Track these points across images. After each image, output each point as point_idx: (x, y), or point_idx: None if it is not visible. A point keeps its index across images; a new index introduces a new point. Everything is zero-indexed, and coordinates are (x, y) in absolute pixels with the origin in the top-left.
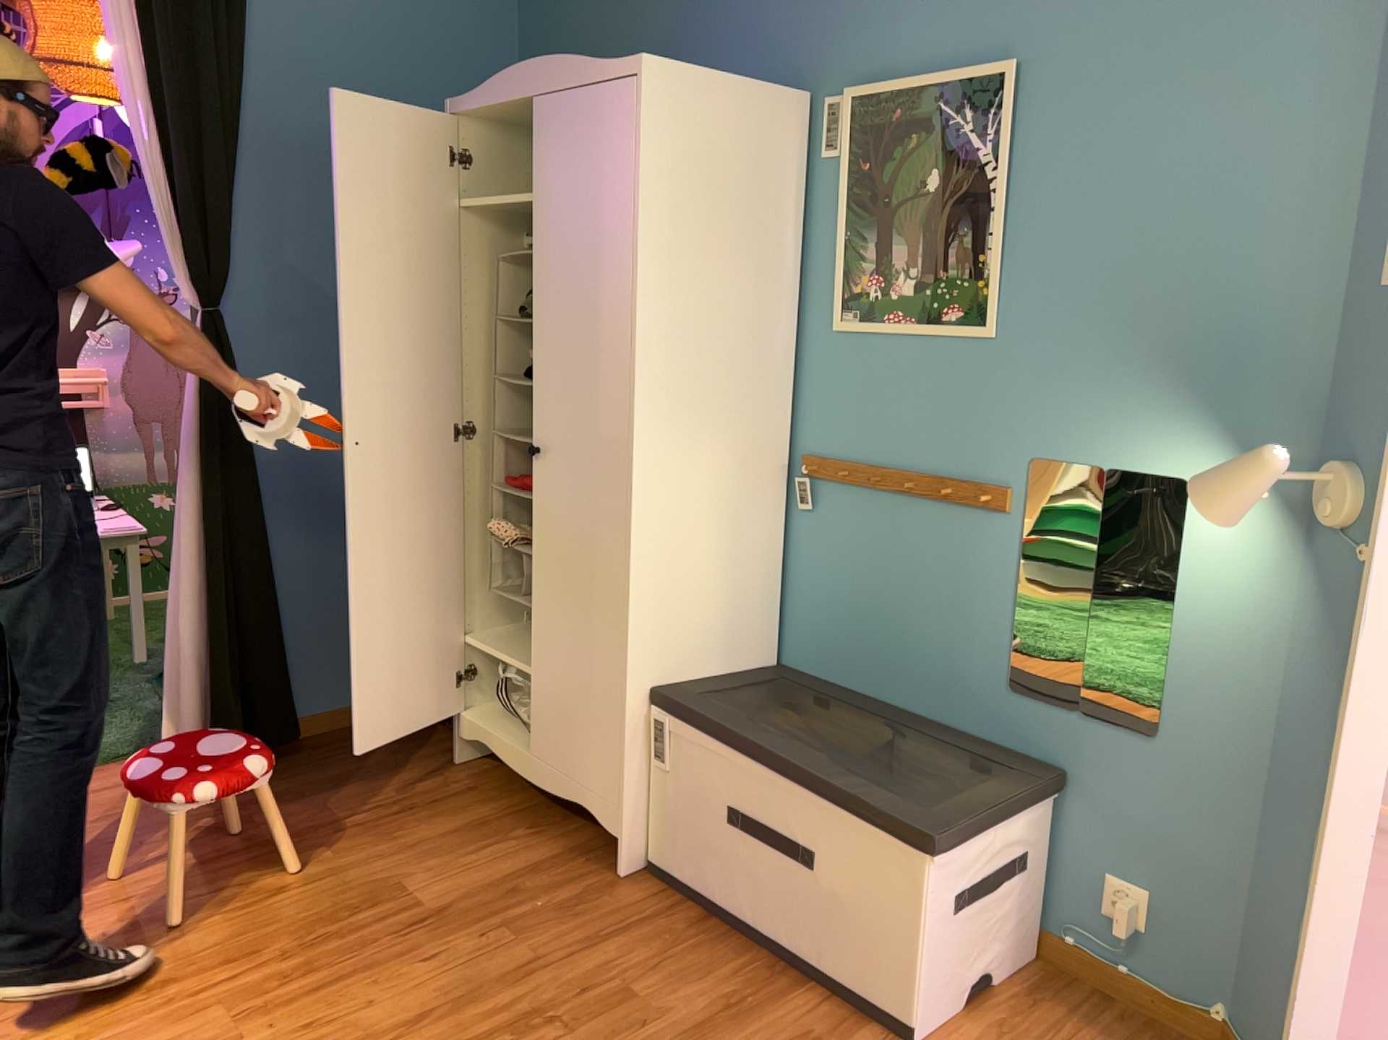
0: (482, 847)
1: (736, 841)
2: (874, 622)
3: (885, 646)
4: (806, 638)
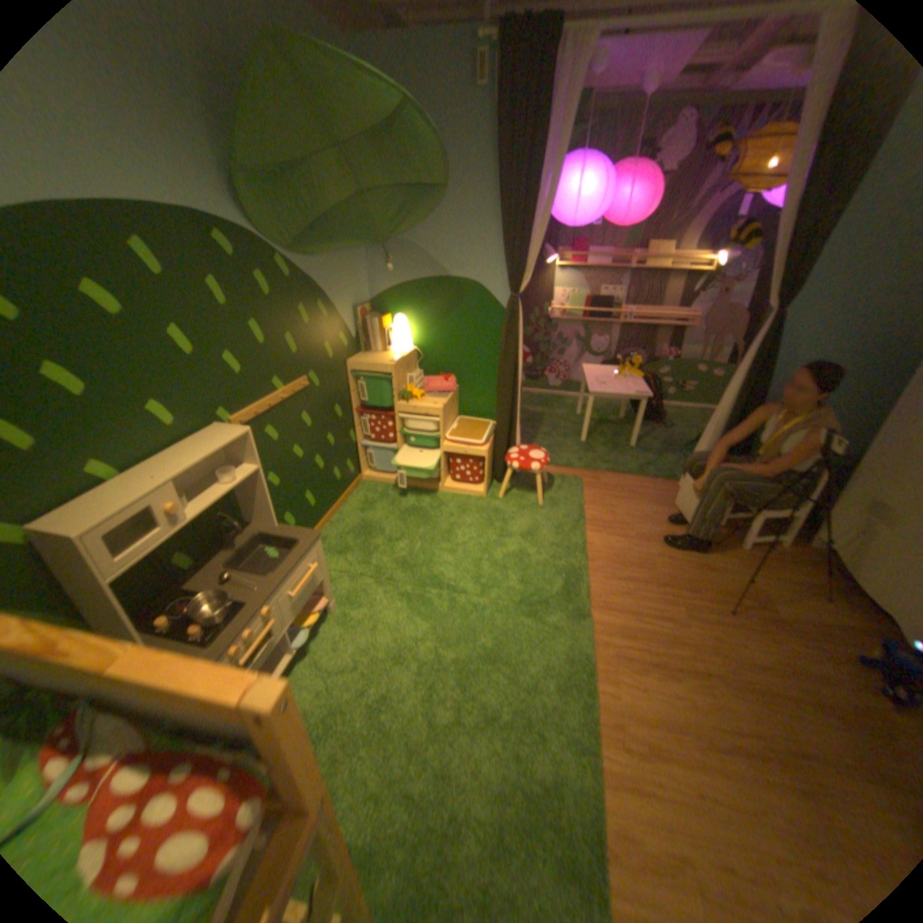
0: (817, 602)
1: None
2: None
3: None
4: None
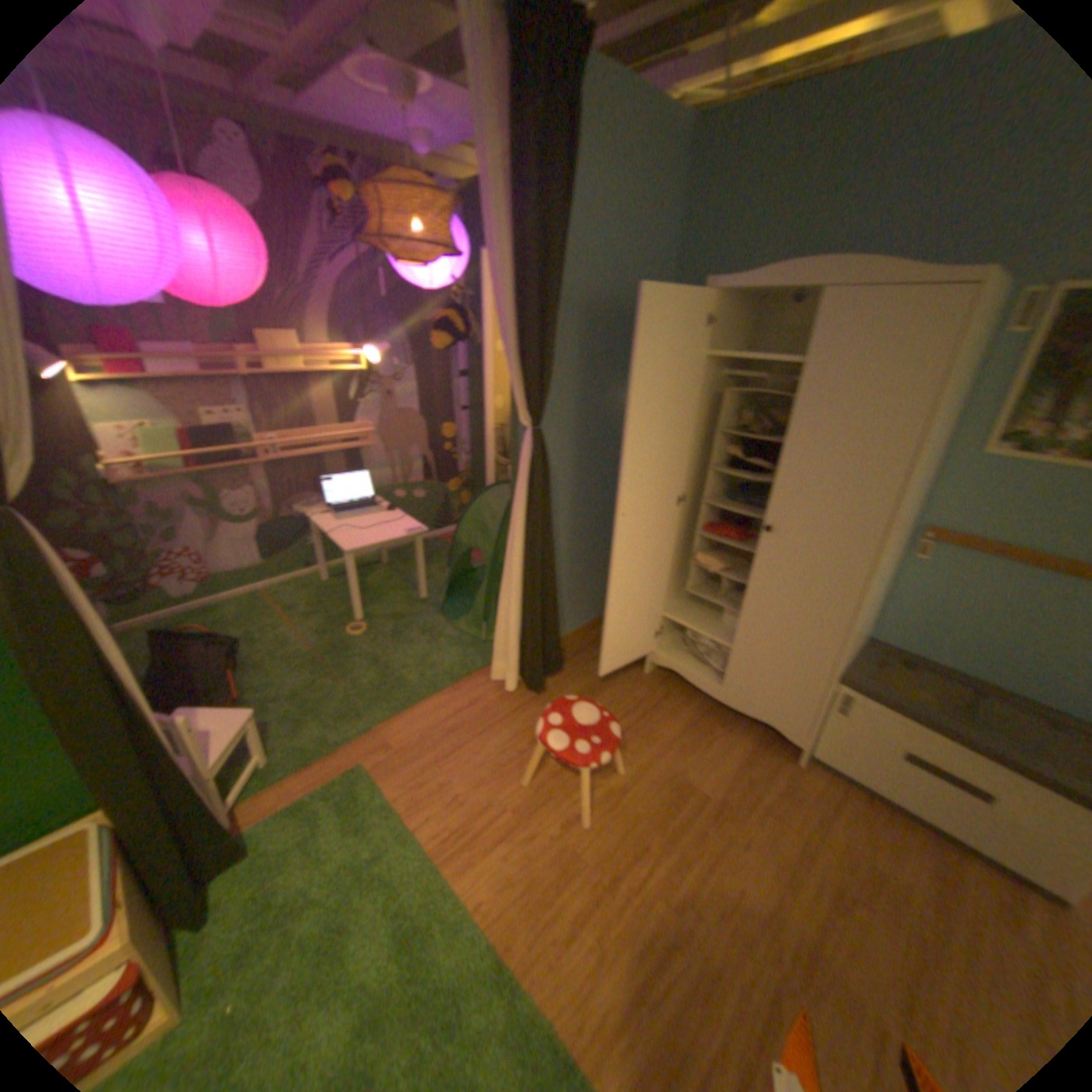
0: (710, 745)
1: (915, 773)
2: (972, 630)
3: (977, 645)
4: (899, 628)
